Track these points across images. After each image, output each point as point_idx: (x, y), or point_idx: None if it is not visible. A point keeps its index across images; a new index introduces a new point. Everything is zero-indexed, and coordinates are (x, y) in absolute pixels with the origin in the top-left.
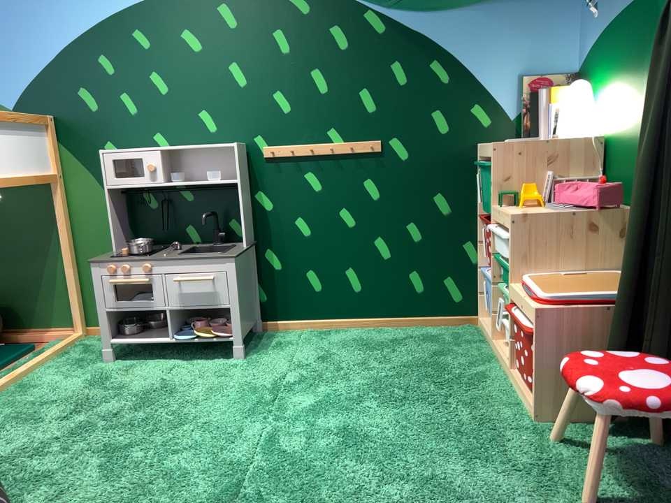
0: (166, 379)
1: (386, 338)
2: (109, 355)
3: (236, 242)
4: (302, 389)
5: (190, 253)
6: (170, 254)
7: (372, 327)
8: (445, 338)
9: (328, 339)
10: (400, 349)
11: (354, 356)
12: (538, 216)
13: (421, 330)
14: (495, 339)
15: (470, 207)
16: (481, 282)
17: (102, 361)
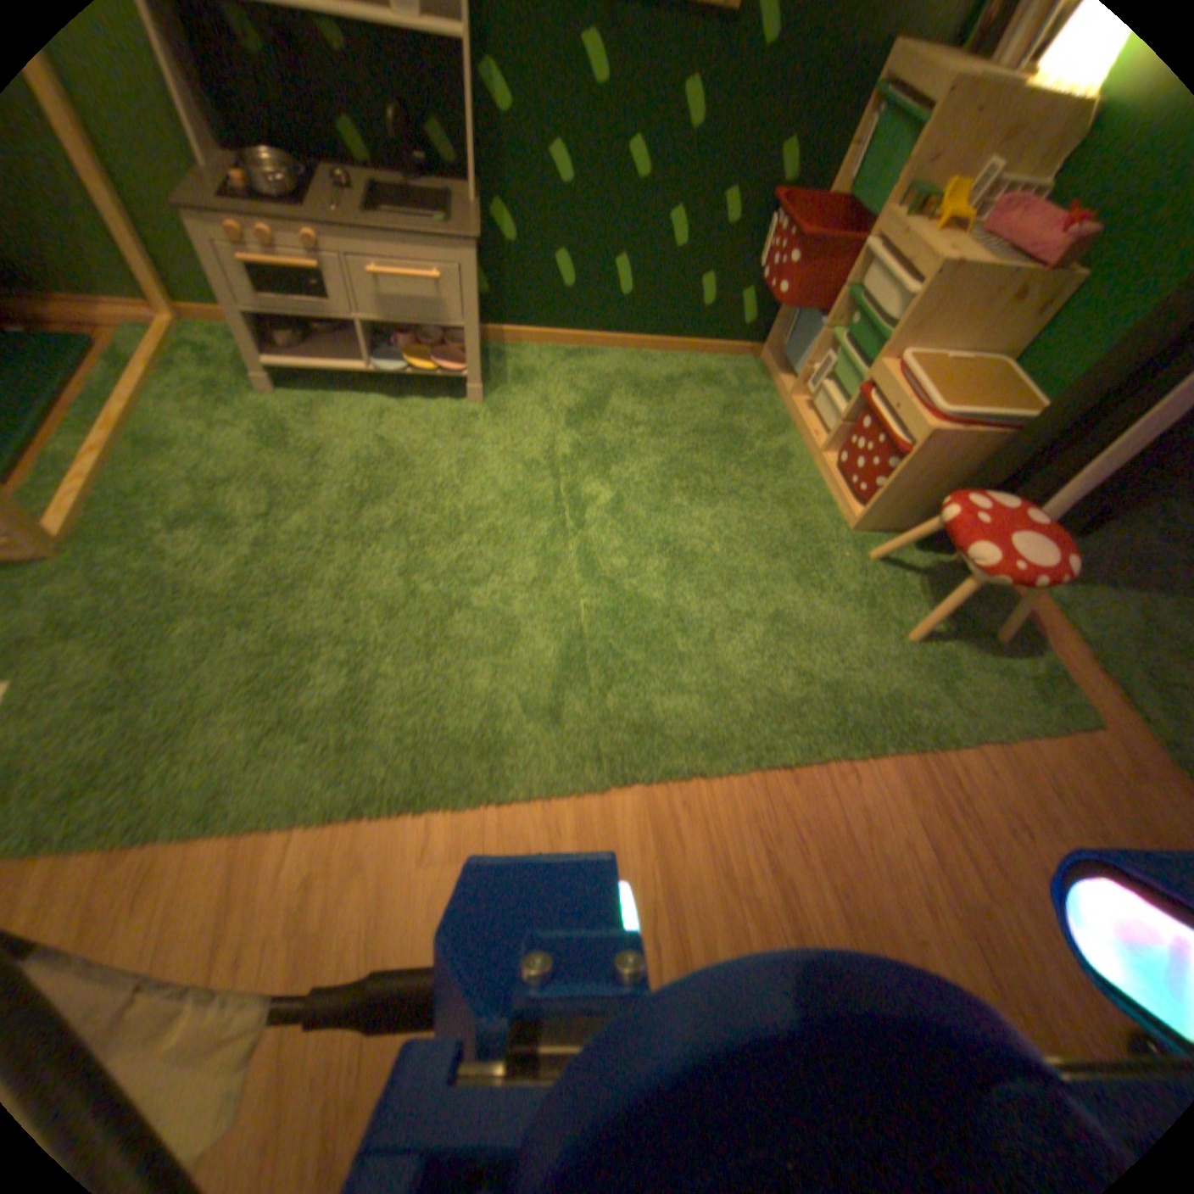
0: (381, 432)
1: (655, 370)
2: (253, 370)
3: (439, 170)
4: (584, 464)
5: (370, 196)
6: (341, 202)
7: (631, 345)
8: (725, 376)
9: (580, 364)
10: (680, 394)
11: (626, 403)
12: (971, 265)
13: (693, 357)
14: (792, 392)
15: (823, 173)
16: (792, 305)
17: (249, 384)
